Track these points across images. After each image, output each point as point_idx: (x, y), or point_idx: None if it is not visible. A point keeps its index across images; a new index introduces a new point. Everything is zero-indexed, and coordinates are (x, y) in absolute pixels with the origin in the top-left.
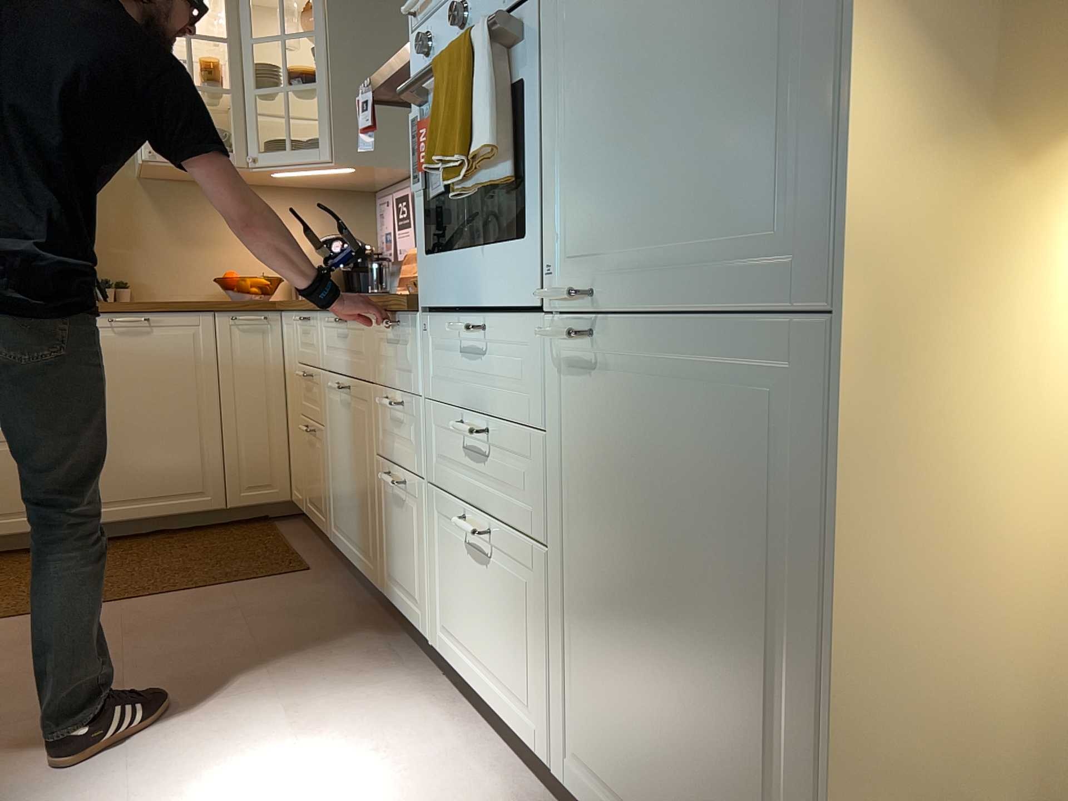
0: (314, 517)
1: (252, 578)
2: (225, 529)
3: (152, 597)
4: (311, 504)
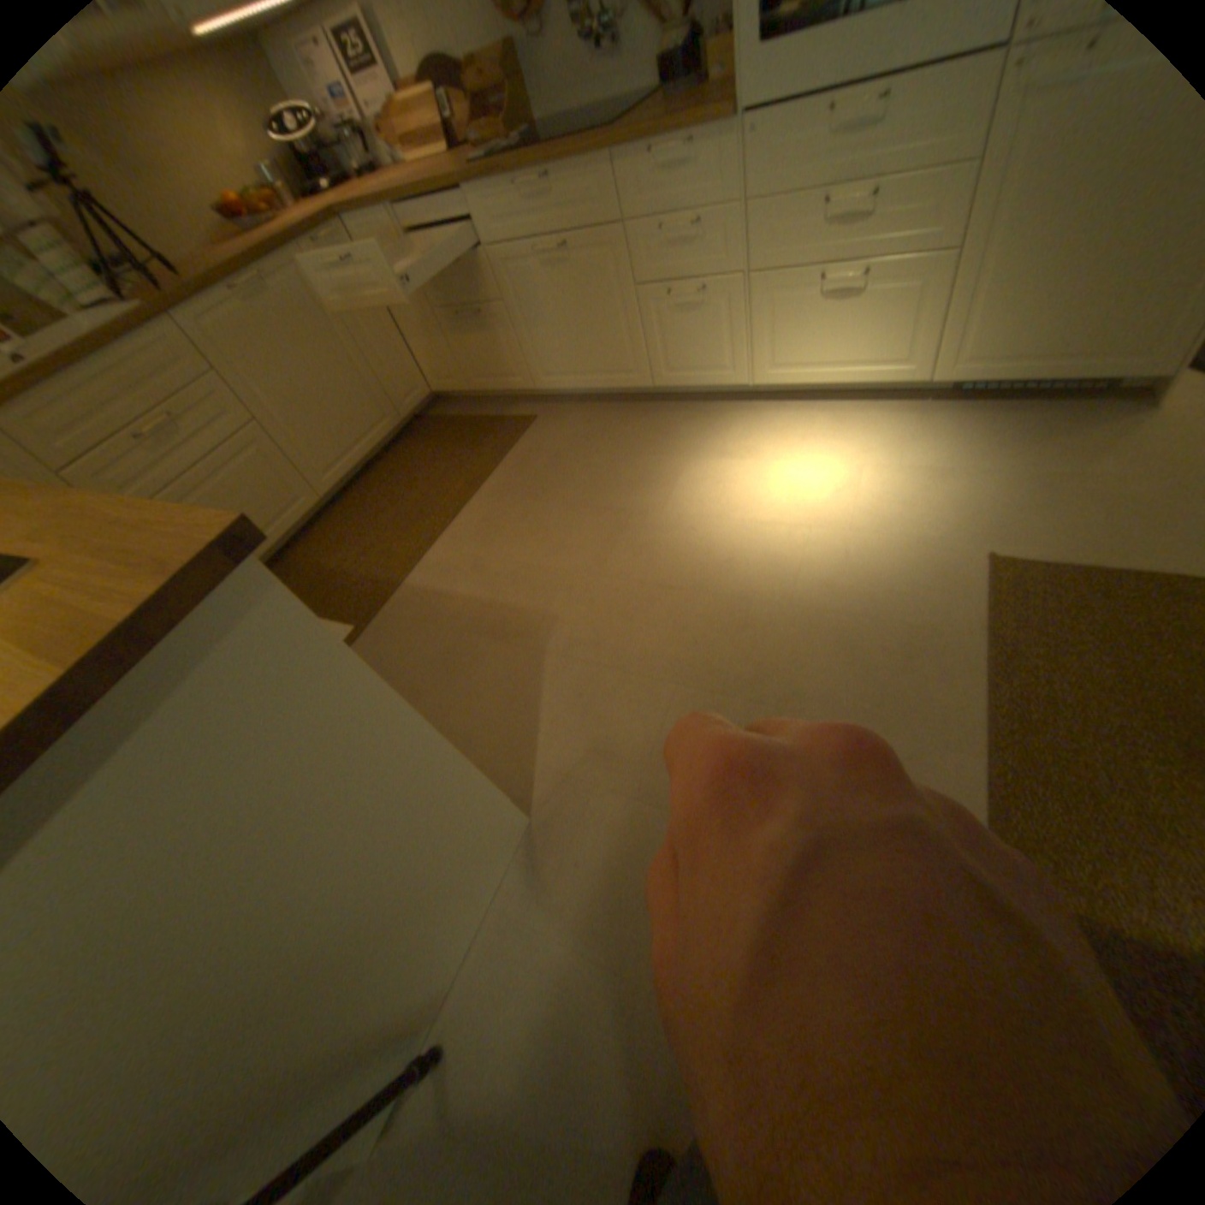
0: (495, 384)
1: (514, 439)
2: (408, 436)
3: (484, 481)
4: (480, 377)
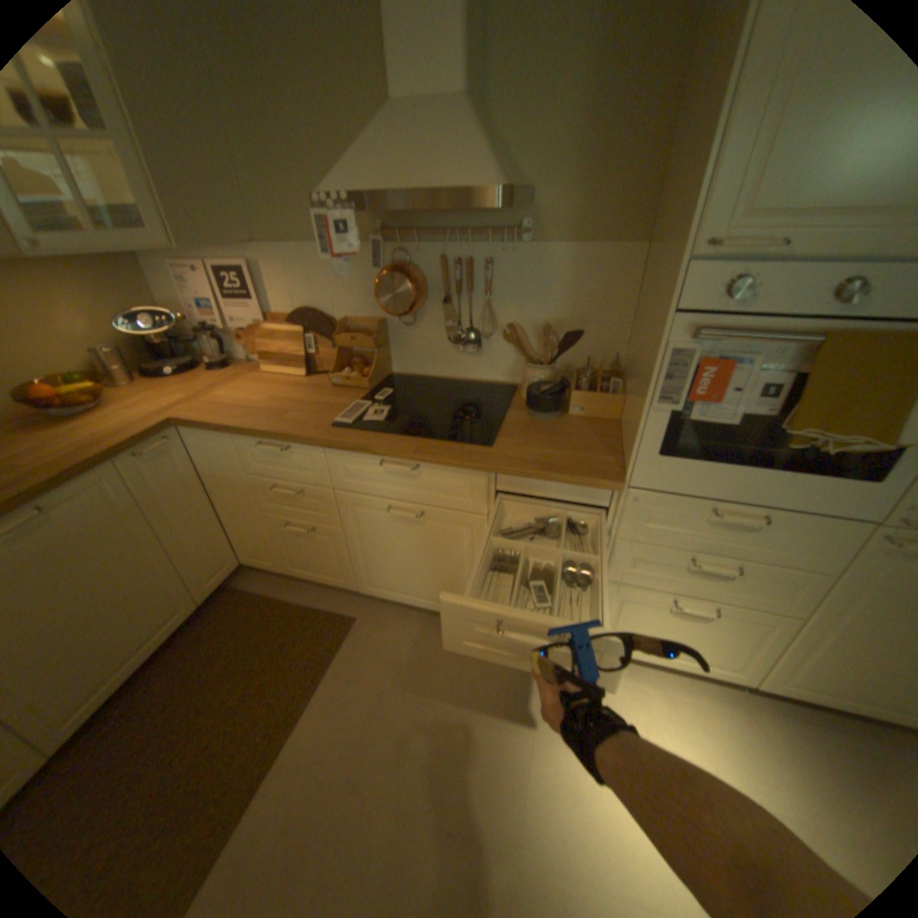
0: (315, 577)
1: (331, 656)
2: (202, 619)
3: (290, 736)
4: (300, 569)
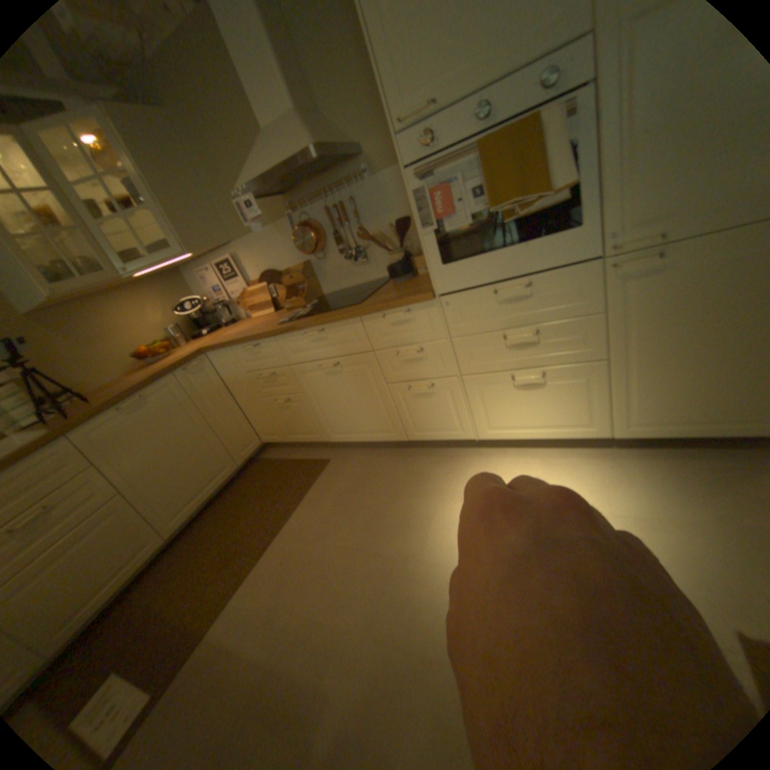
0: (302, 438)
1: (313, 480)
2: (242, 475)
3: (286, 521)
4: (293, 434)
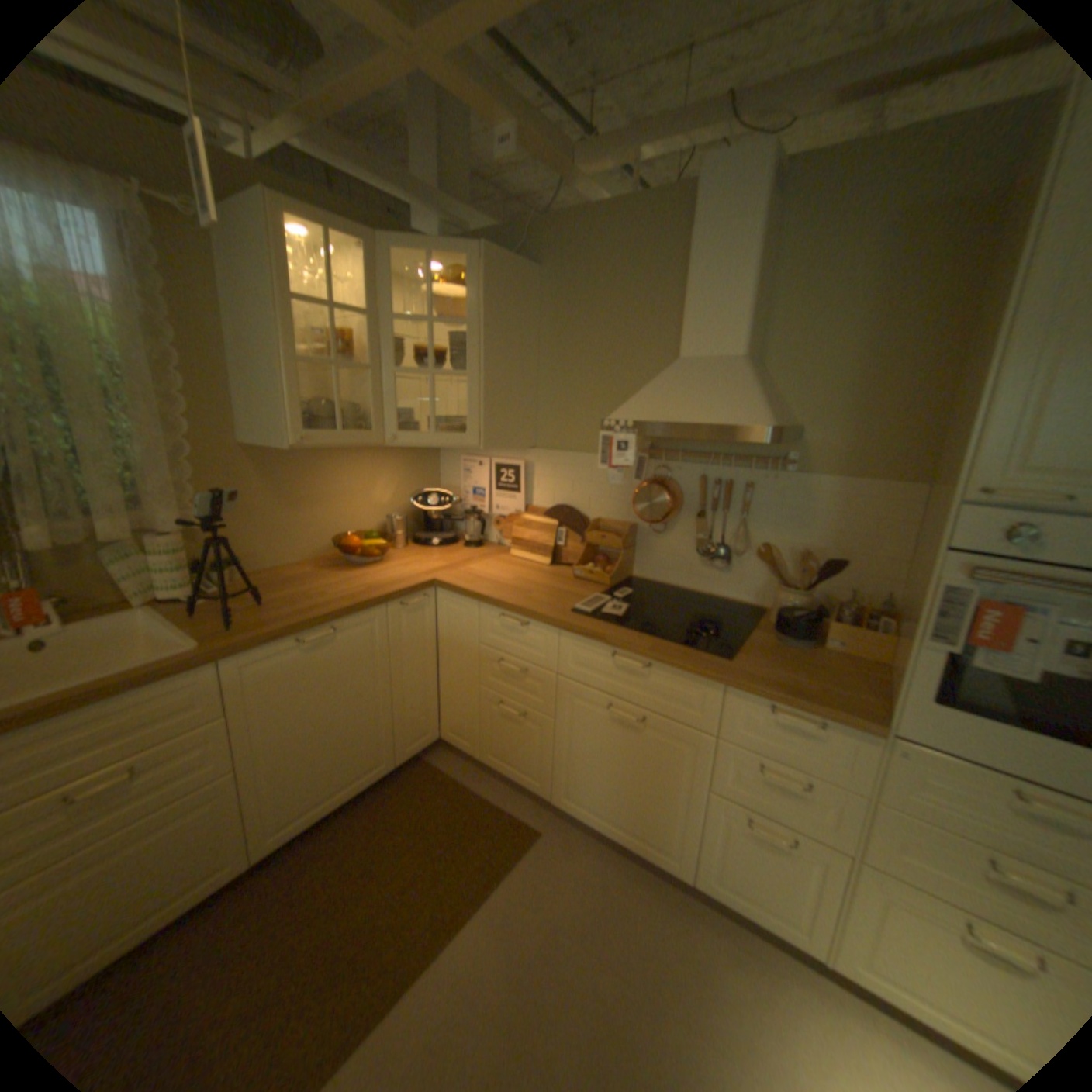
0: (508, 773)
1: (508, 867)
2: (393, 784)
3: (452, 940)
4: (496, 759)
